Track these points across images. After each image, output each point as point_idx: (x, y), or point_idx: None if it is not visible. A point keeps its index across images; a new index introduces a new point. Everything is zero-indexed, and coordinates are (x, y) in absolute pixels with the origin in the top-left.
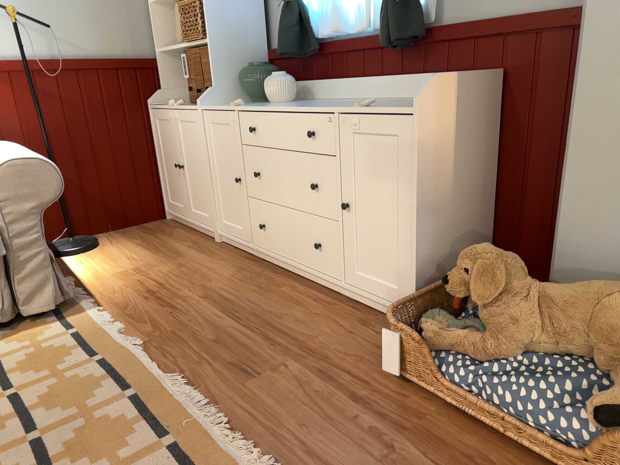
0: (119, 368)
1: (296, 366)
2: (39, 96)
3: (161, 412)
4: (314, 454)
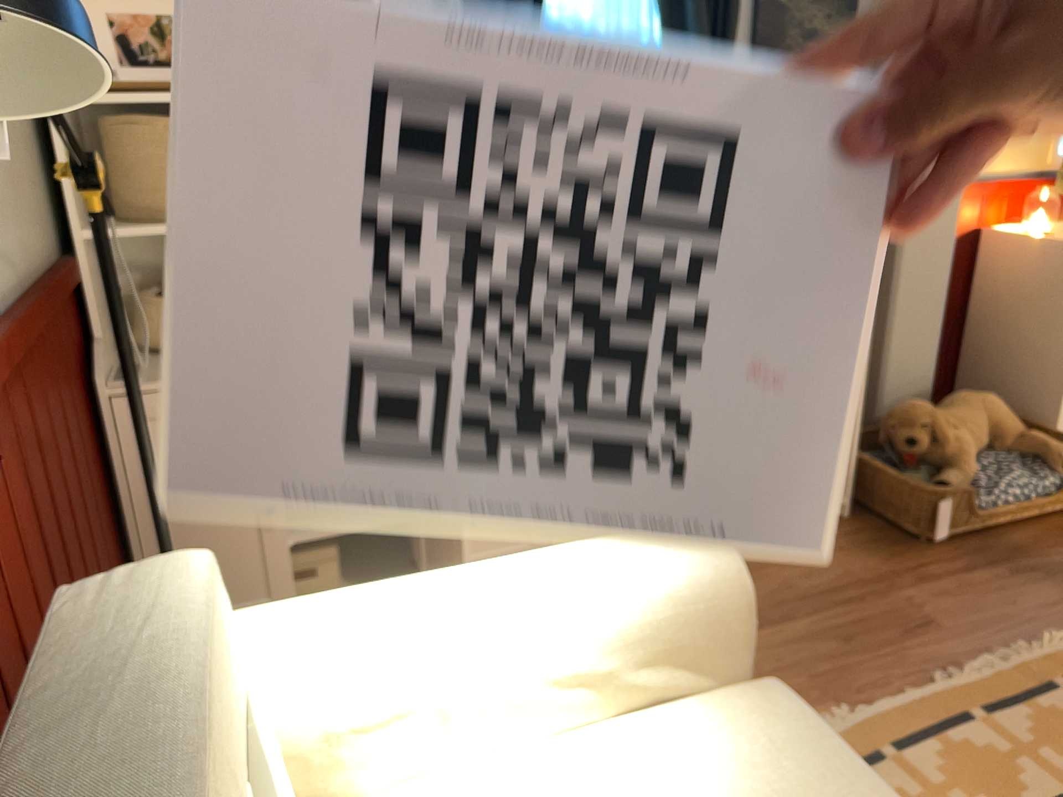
0: (919, 727)
1: (911, 592)
2: (8, 450)
3: (1017, 688)
4: (1053, 605)
